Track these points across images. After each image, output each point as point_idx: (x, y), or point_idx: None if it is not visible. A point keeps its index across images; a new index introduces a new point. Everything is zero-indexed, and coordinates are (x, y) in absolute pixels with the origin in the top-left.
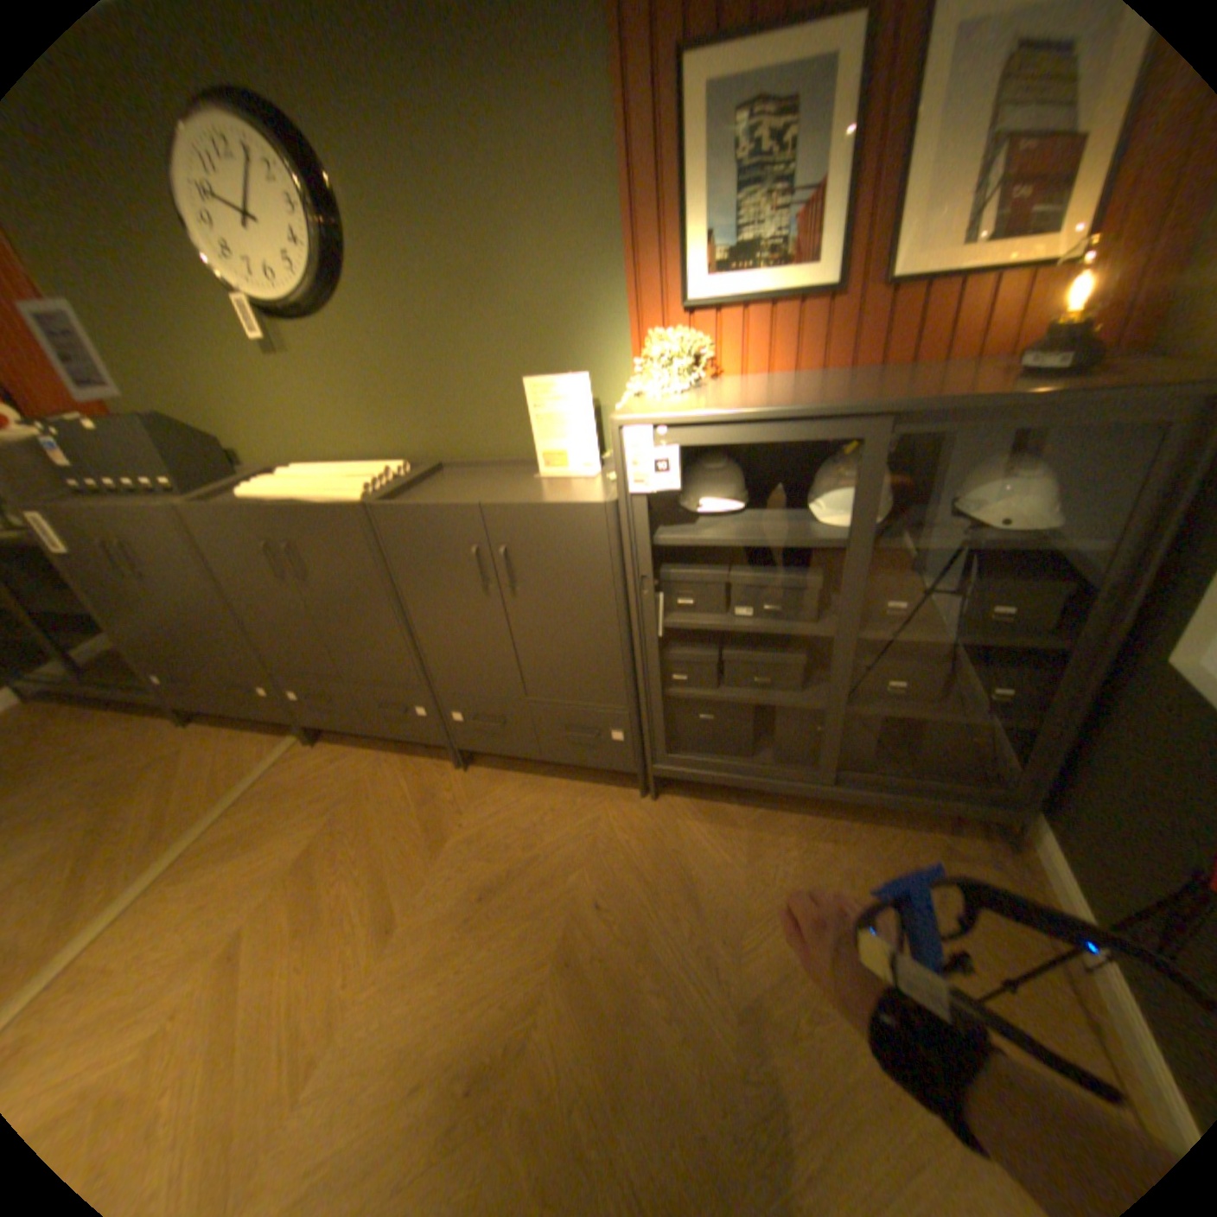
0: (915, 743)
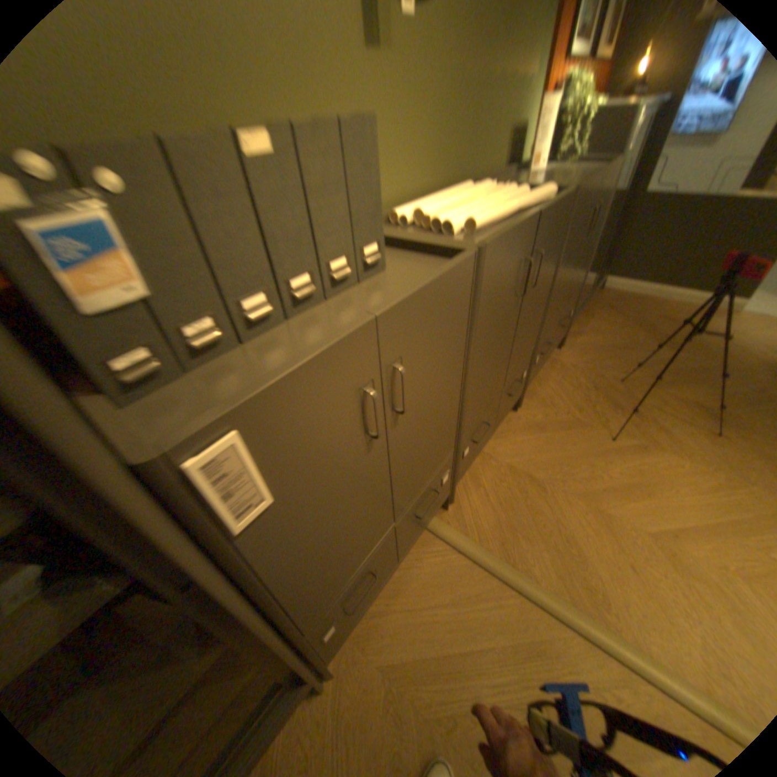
0: None
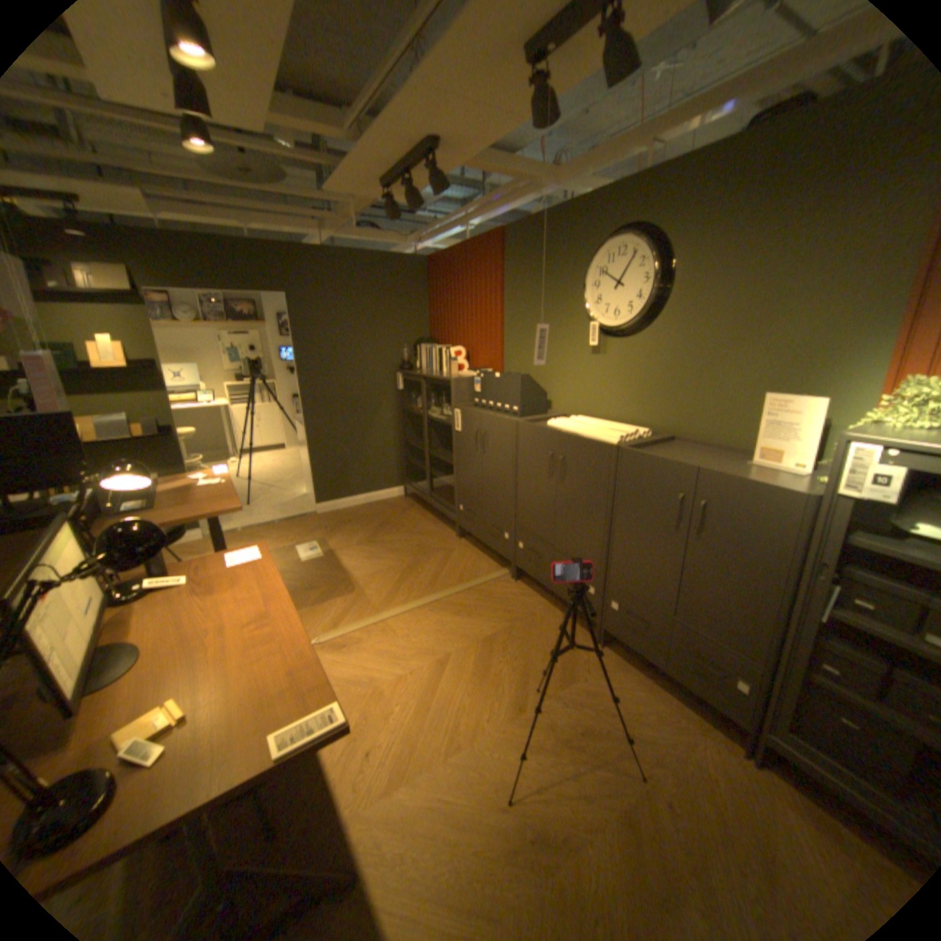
0: None
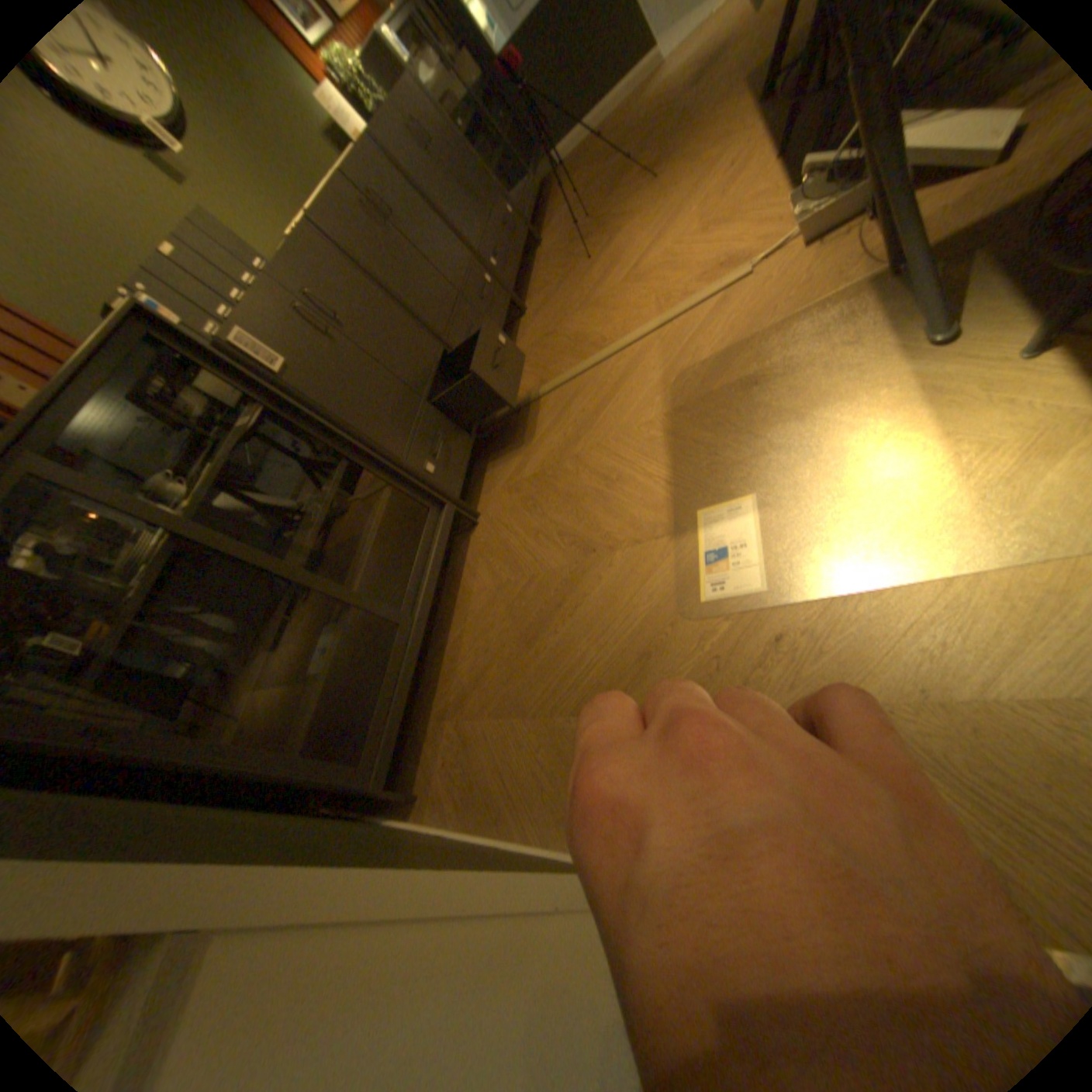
0: (517, 162)
